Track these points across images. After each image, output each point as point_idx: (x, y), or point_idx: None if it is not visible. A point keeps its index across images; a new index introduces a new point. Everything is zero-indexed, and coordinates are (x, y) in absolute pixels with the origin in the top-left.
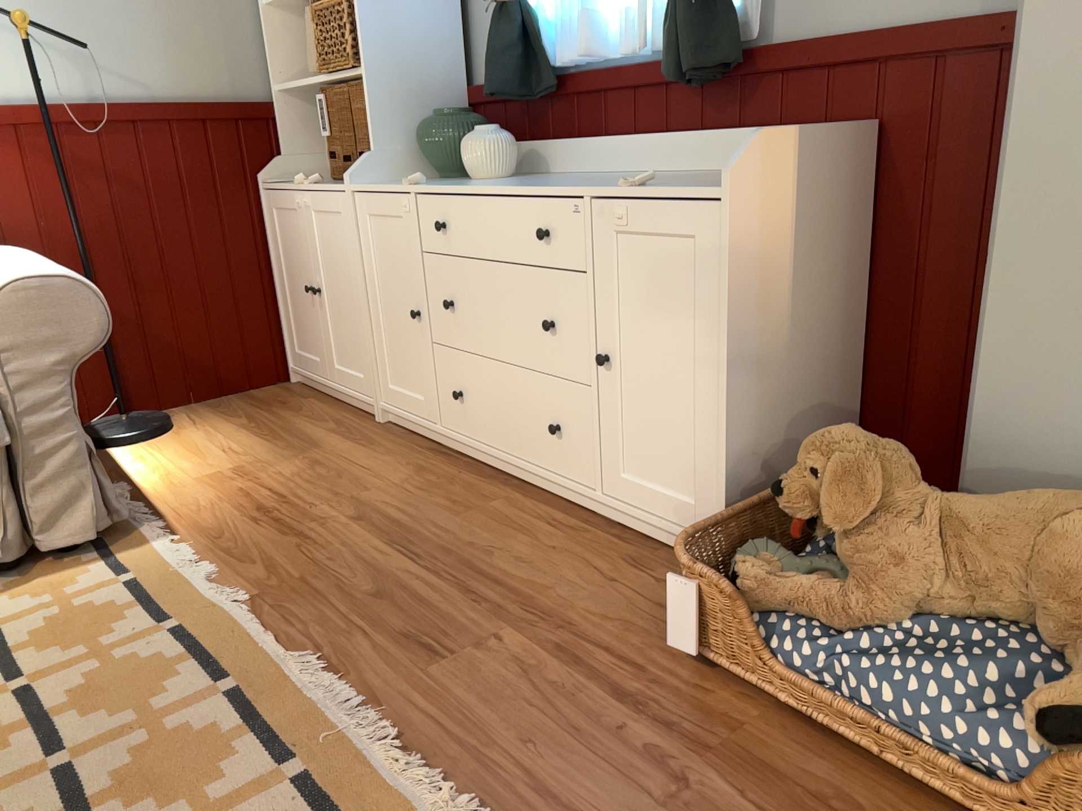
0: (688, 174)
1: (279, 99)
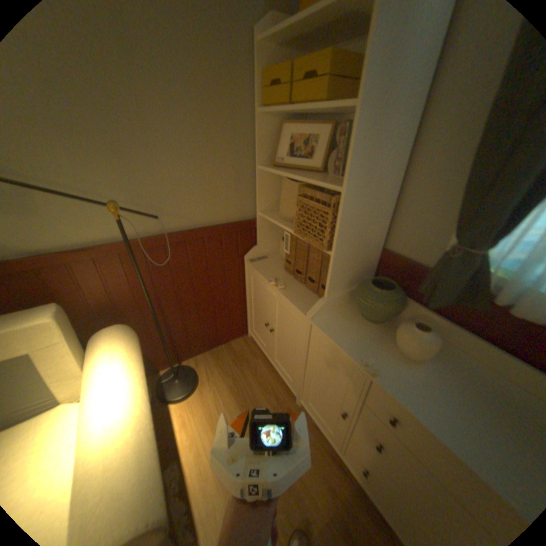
0: None
1: (260, 216)
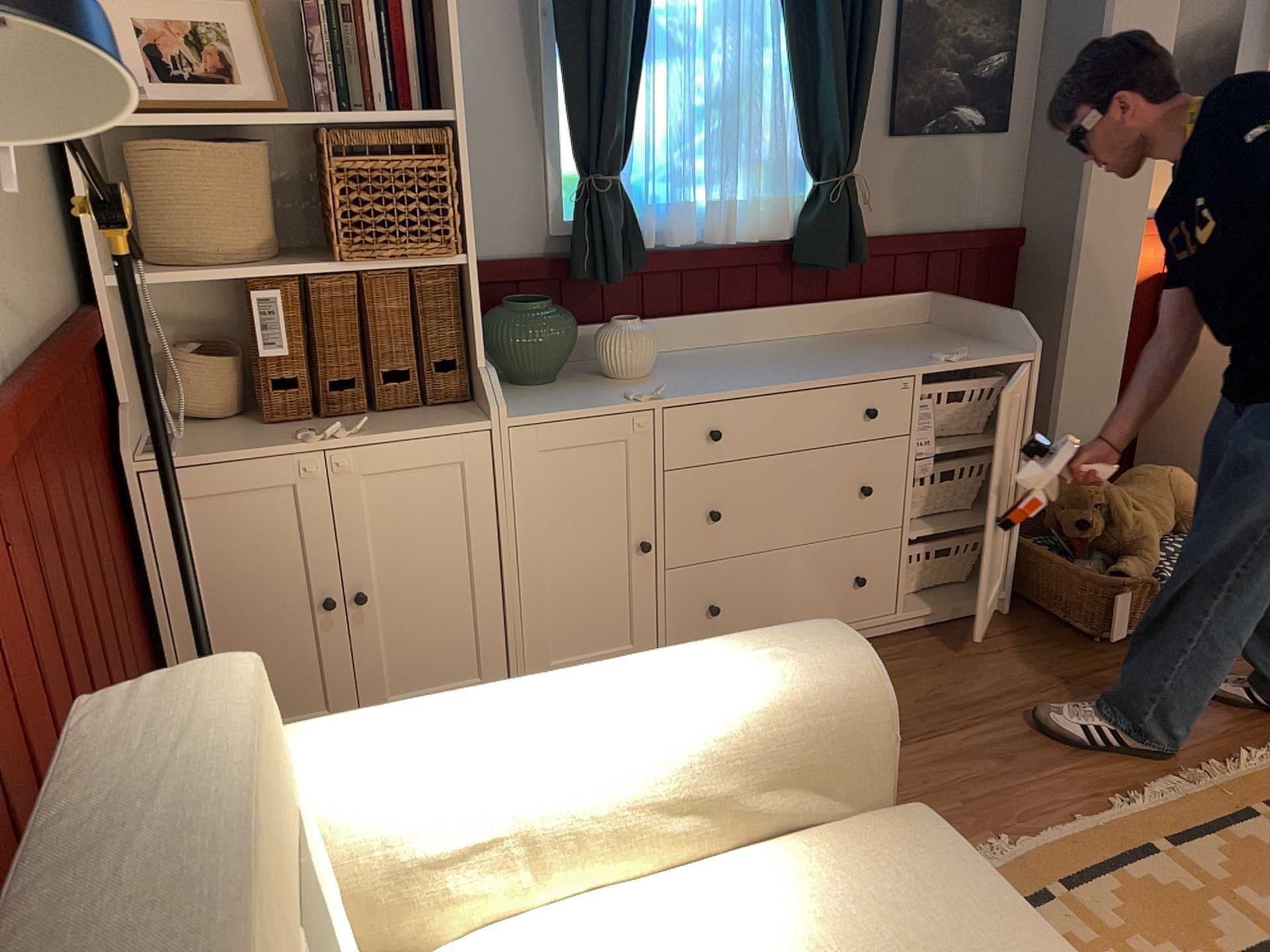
0: (818, 341)
1: (106, 296)
